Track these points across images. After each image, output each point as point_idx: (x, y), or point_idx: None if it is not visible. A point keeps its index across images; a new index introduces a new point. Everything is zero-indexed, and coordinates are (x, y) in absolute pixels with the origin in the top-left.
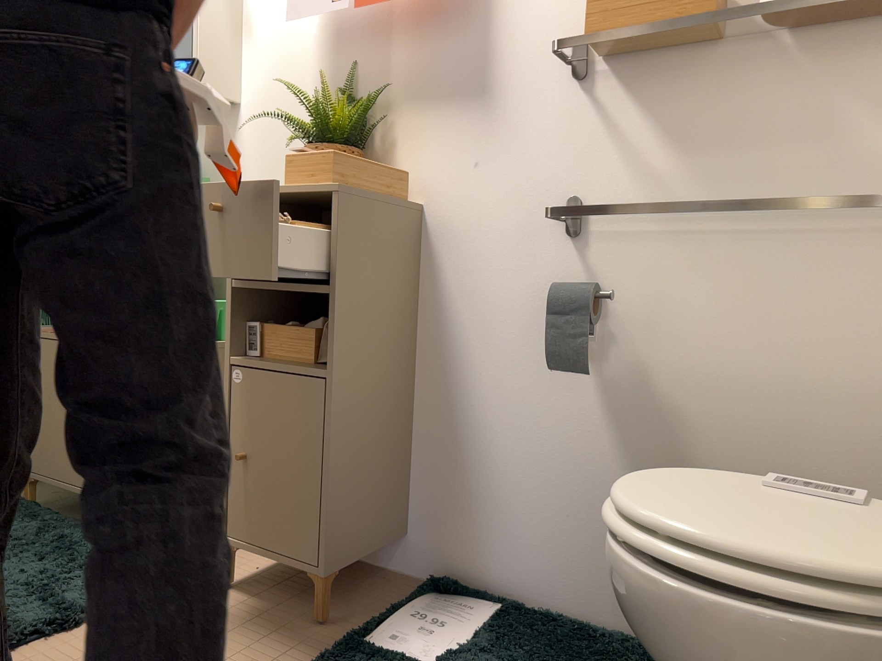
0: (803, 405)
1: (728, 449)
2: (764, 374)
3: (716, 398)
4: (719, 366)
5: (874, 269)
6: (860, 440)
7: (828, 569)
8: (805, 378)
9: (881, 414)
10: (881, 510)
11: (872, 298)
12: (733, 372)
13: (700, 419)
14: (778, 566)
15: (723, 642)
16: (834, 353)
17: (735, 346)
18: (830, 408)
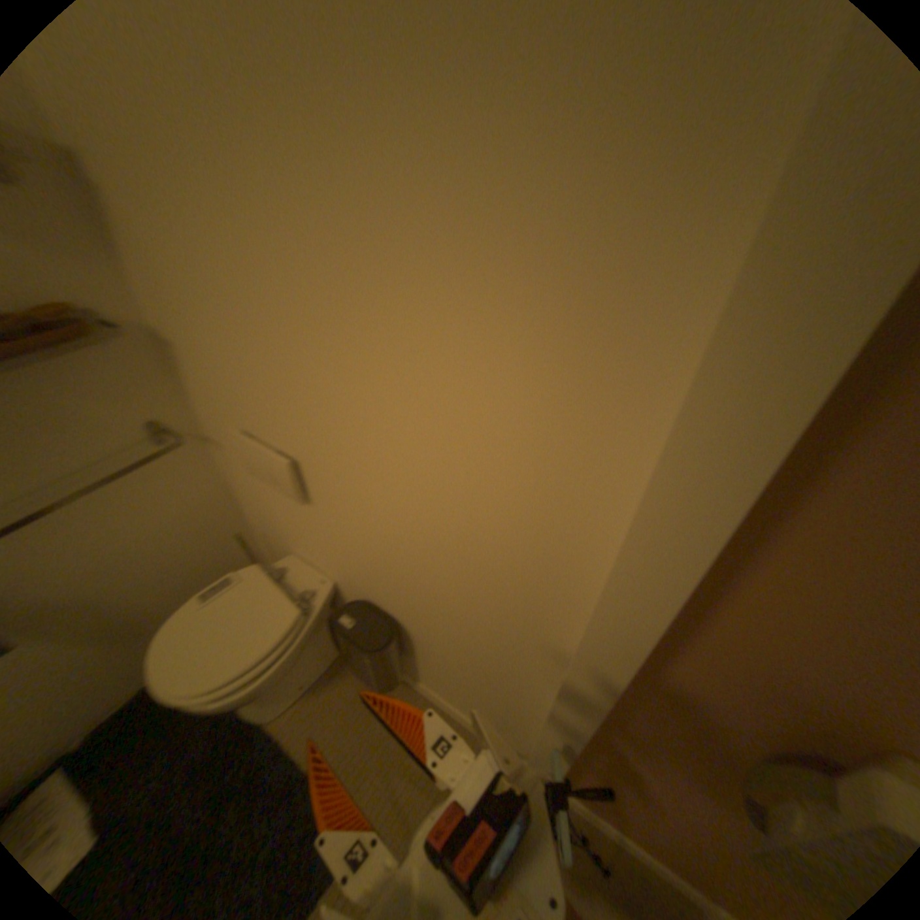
0: (146, 546)
1: (122, 590)
2: (116, 550)
3: (96, 579)
4: (84, 567)
5: (138, 473)
6: (181, 538)
7: (275, 639)
8: (139, 536)
9: (183, 523)
10: (241, 582)
11: (146, 486)
12: (96, 562)
13: (94, 594)
14: (263, 655)
15: (262, 688)
16: (145, 518)
17: (86, 552)
18: (160, 538)
